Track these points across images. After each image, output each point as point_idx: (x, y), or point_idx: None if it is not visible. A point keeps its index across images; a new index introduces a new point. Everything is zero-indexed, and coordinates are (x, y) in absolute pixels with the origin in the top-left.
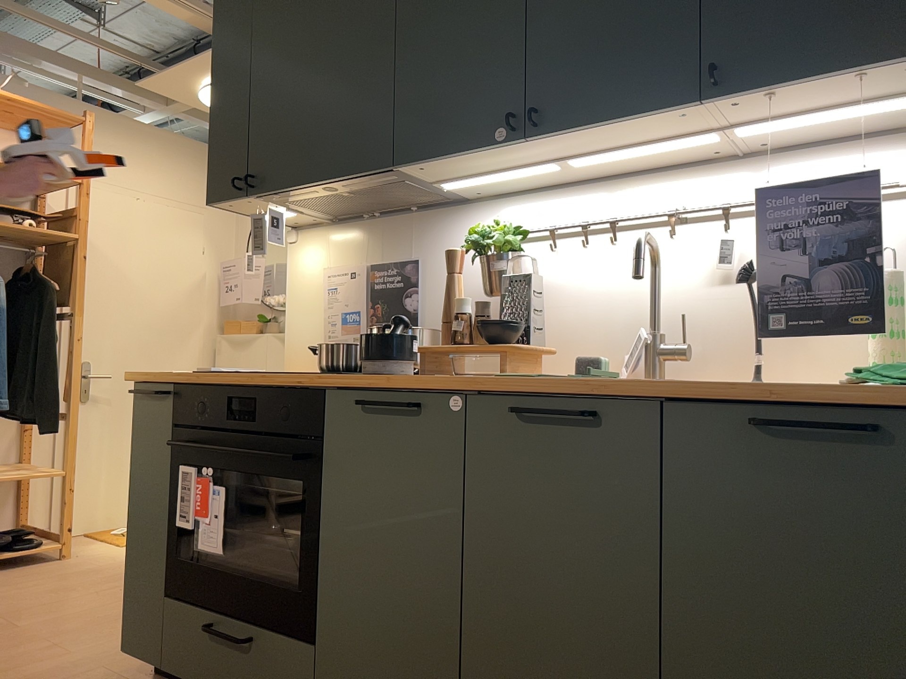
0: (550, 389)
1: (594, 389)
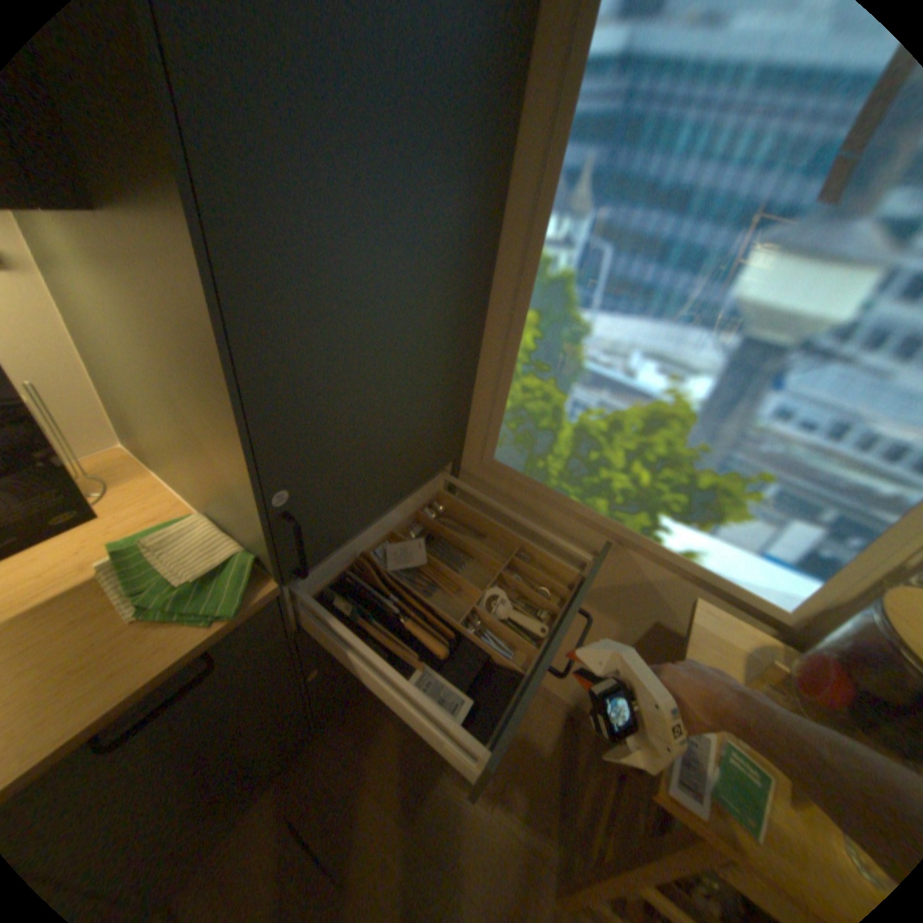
0: None
1: None
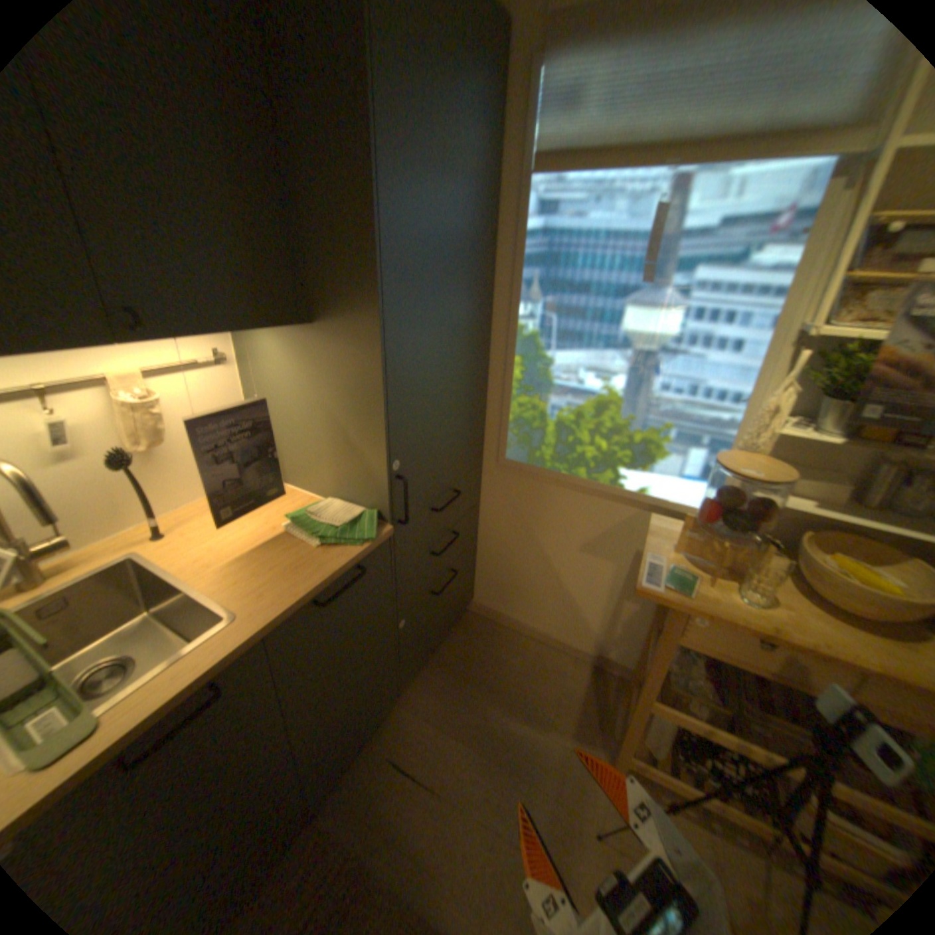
0: (149, 712)
1: (209, 675)
